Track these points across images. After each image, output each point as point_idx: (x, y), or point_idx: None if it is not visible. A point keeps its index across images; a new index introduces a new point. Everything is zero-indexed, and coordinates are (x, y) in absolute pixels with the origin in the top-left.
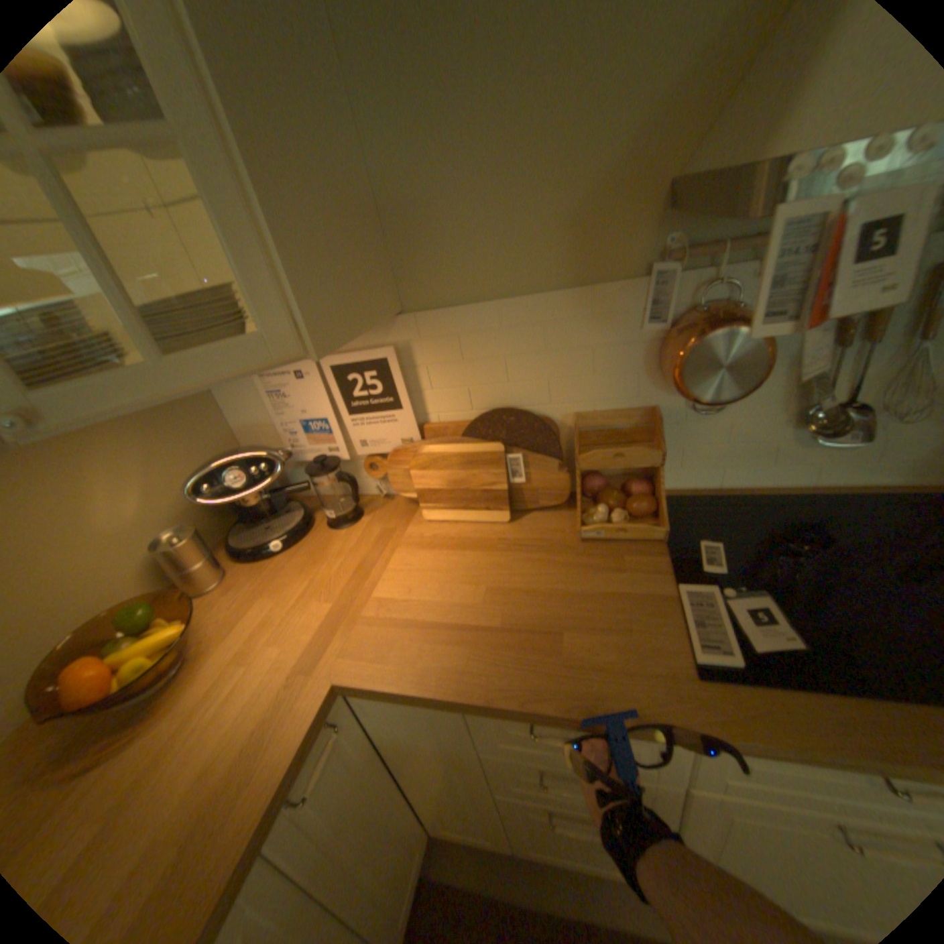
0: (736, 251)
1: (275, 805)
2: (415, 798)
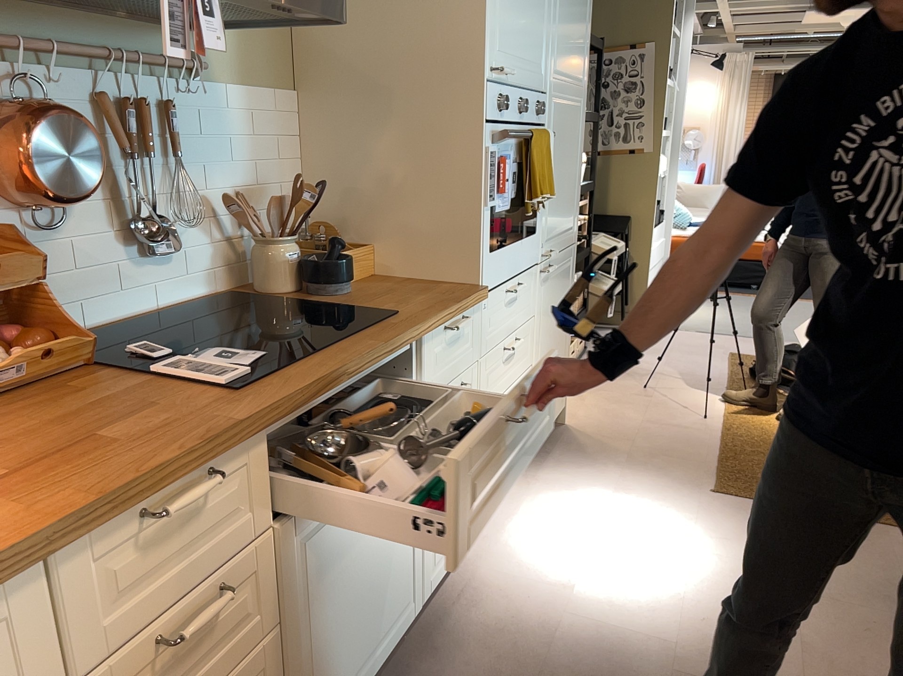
0: (23, 57)
1: None
2: None
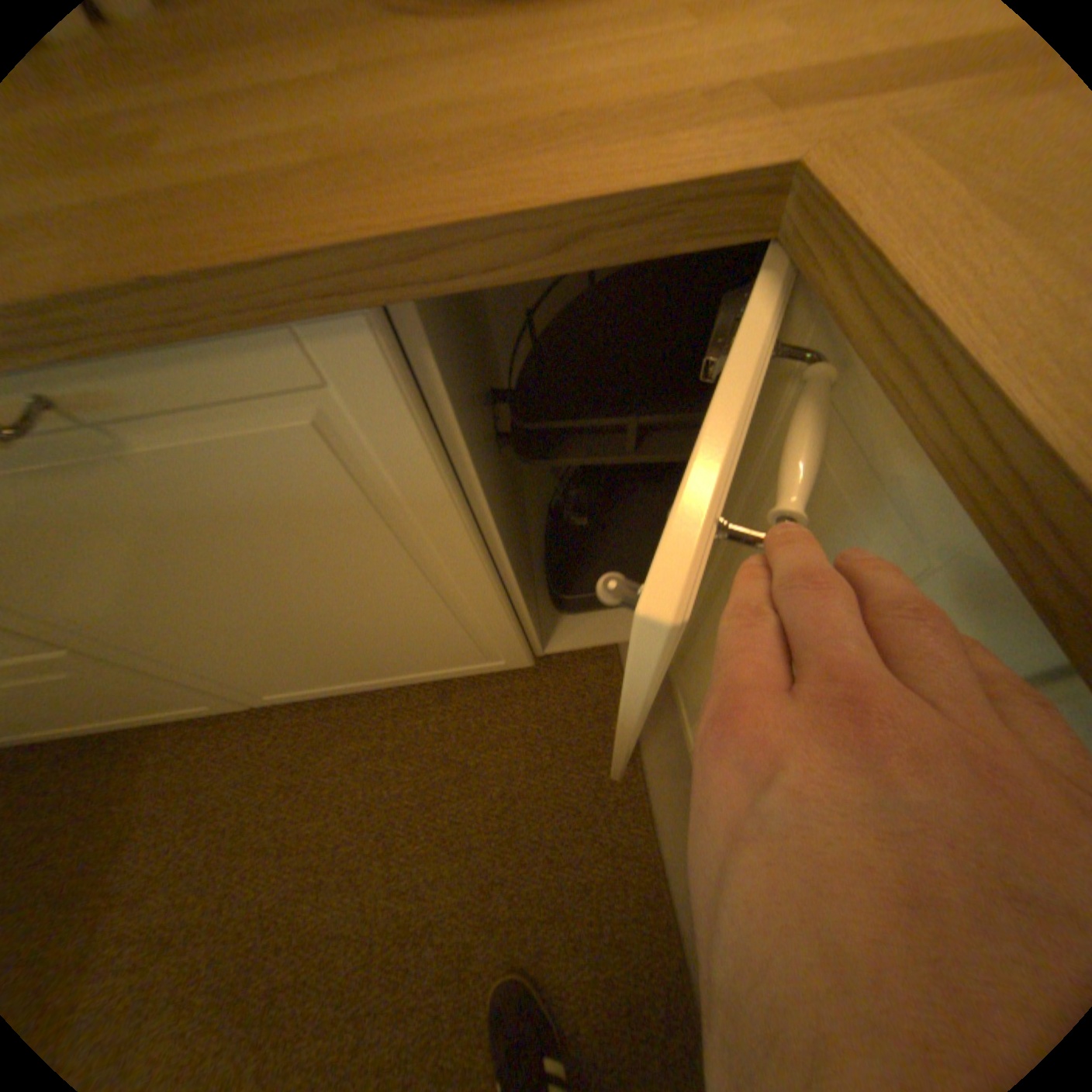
0: None
1: (436, 268)
2: None
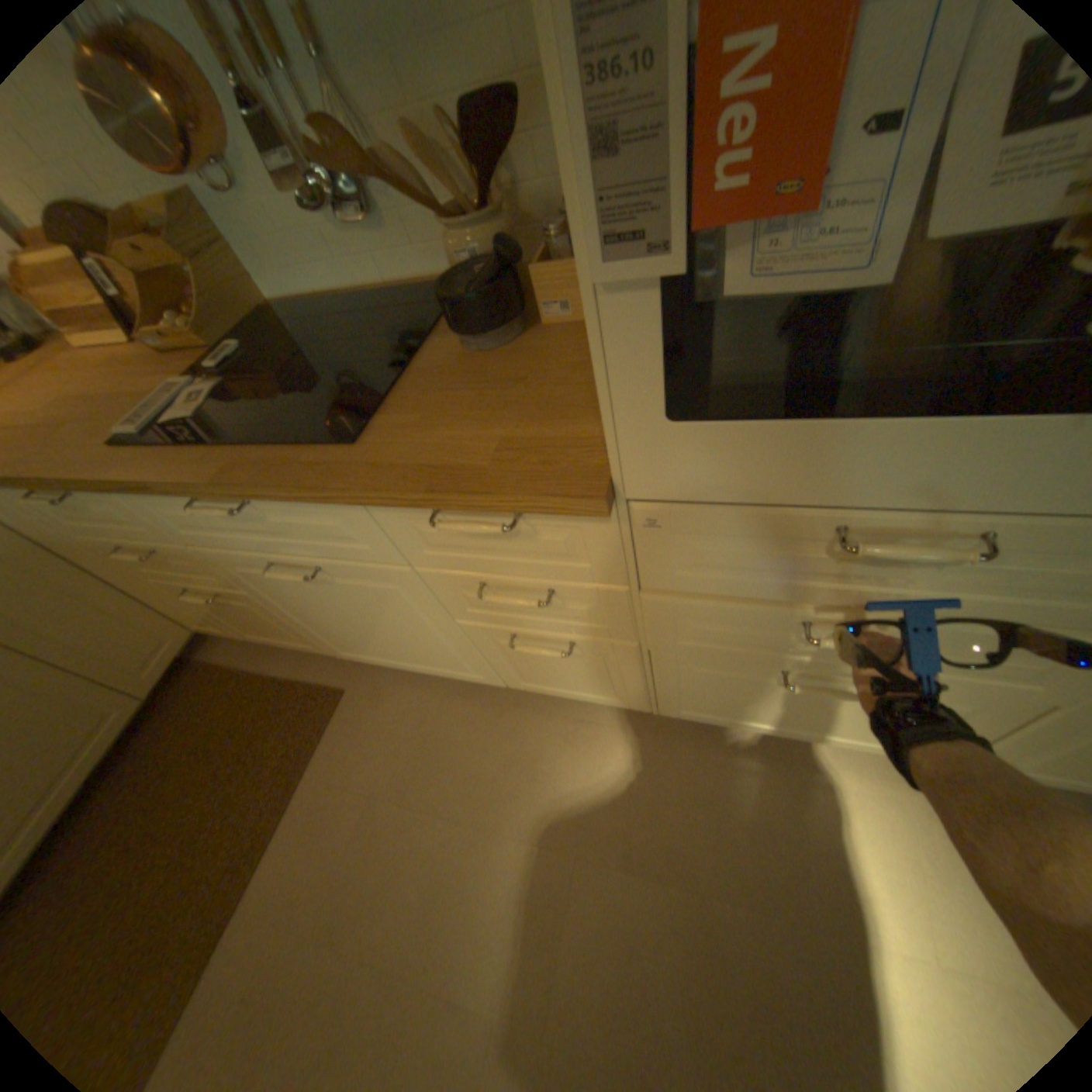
0: None
1: None
2: (129, 594)
